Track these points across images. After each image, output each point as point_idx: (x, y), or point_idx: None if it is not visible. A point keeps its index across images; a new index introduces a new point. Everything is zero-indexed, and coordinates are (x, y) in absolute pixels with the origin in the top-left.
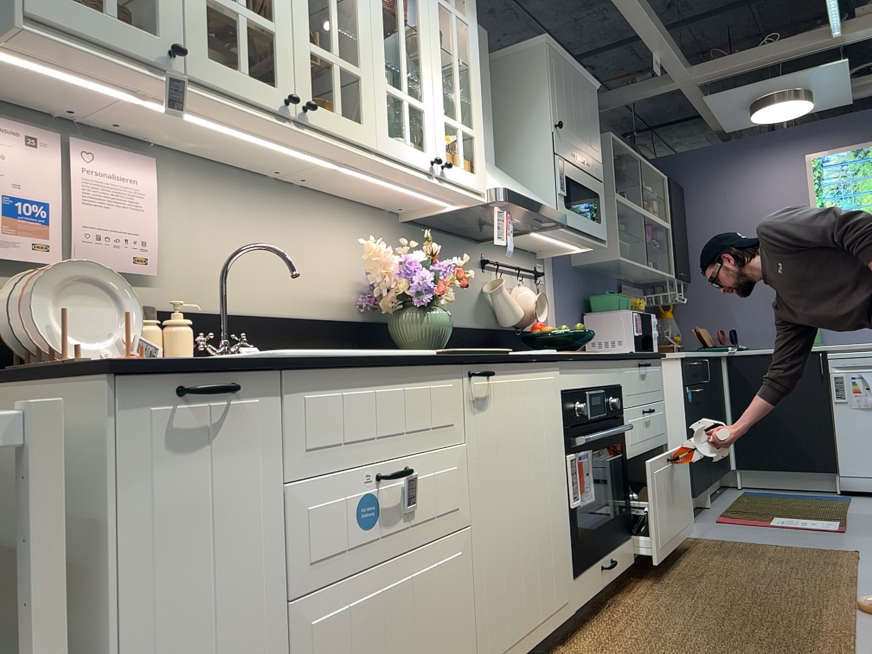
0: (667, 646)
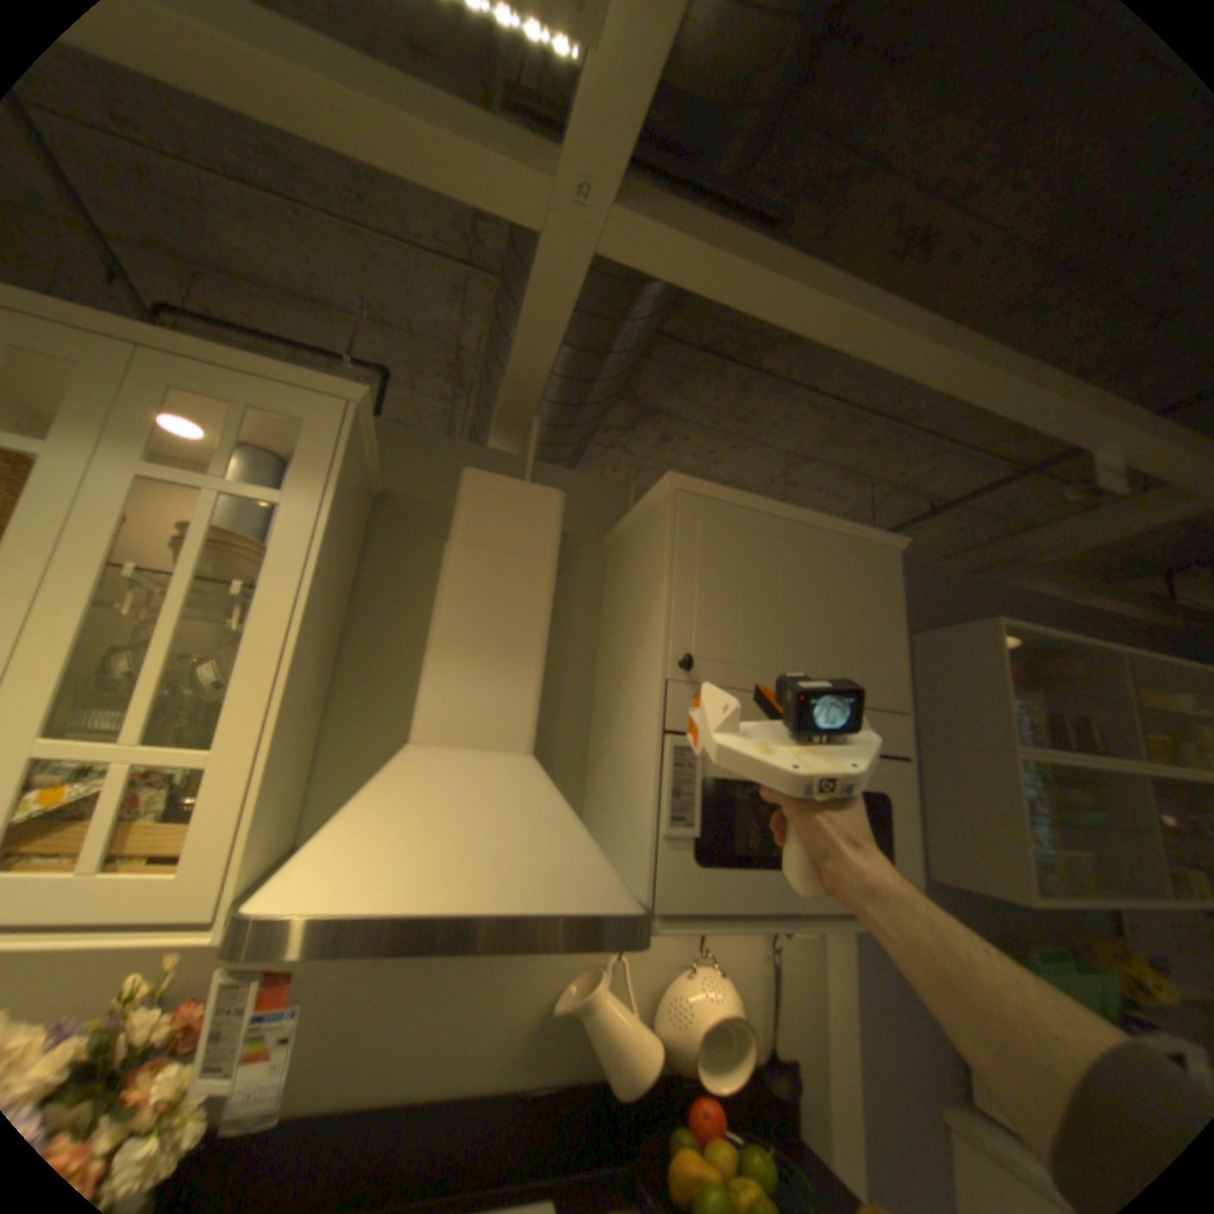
0: None
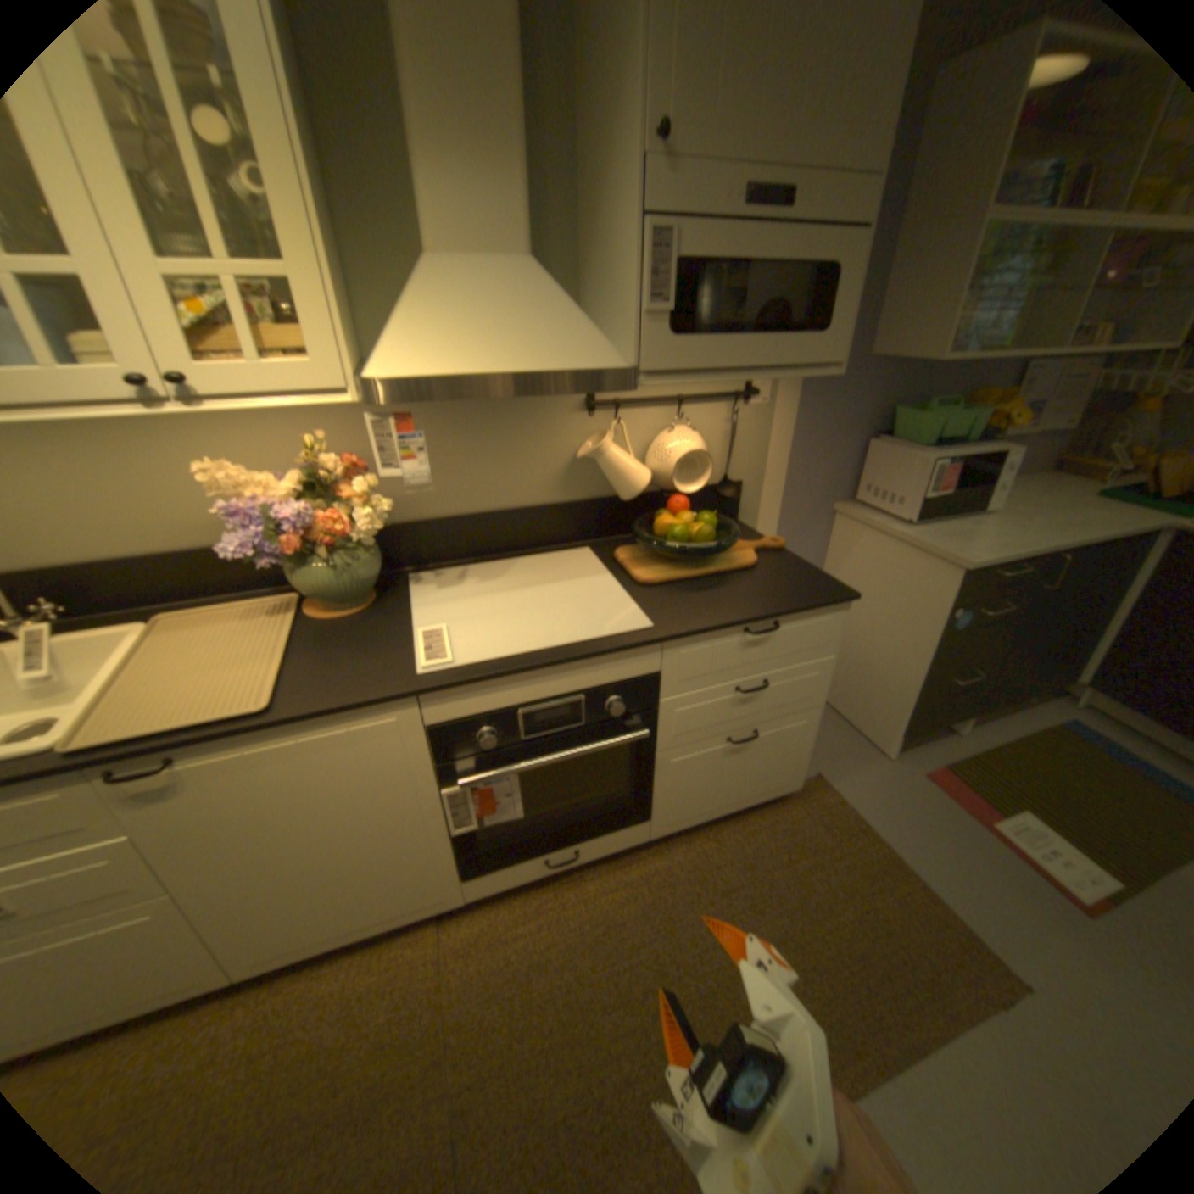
0: (509, 1005)
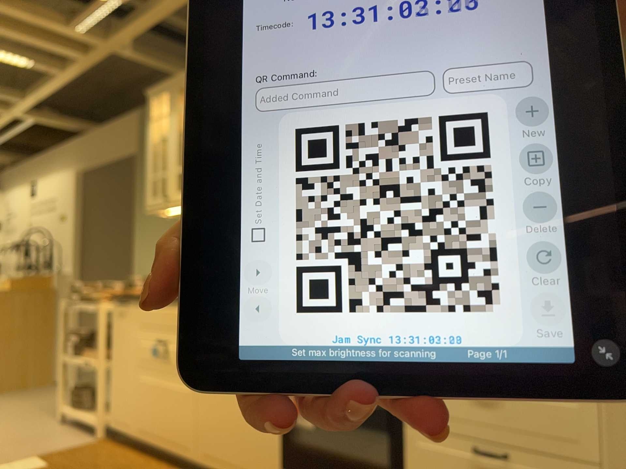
0: None
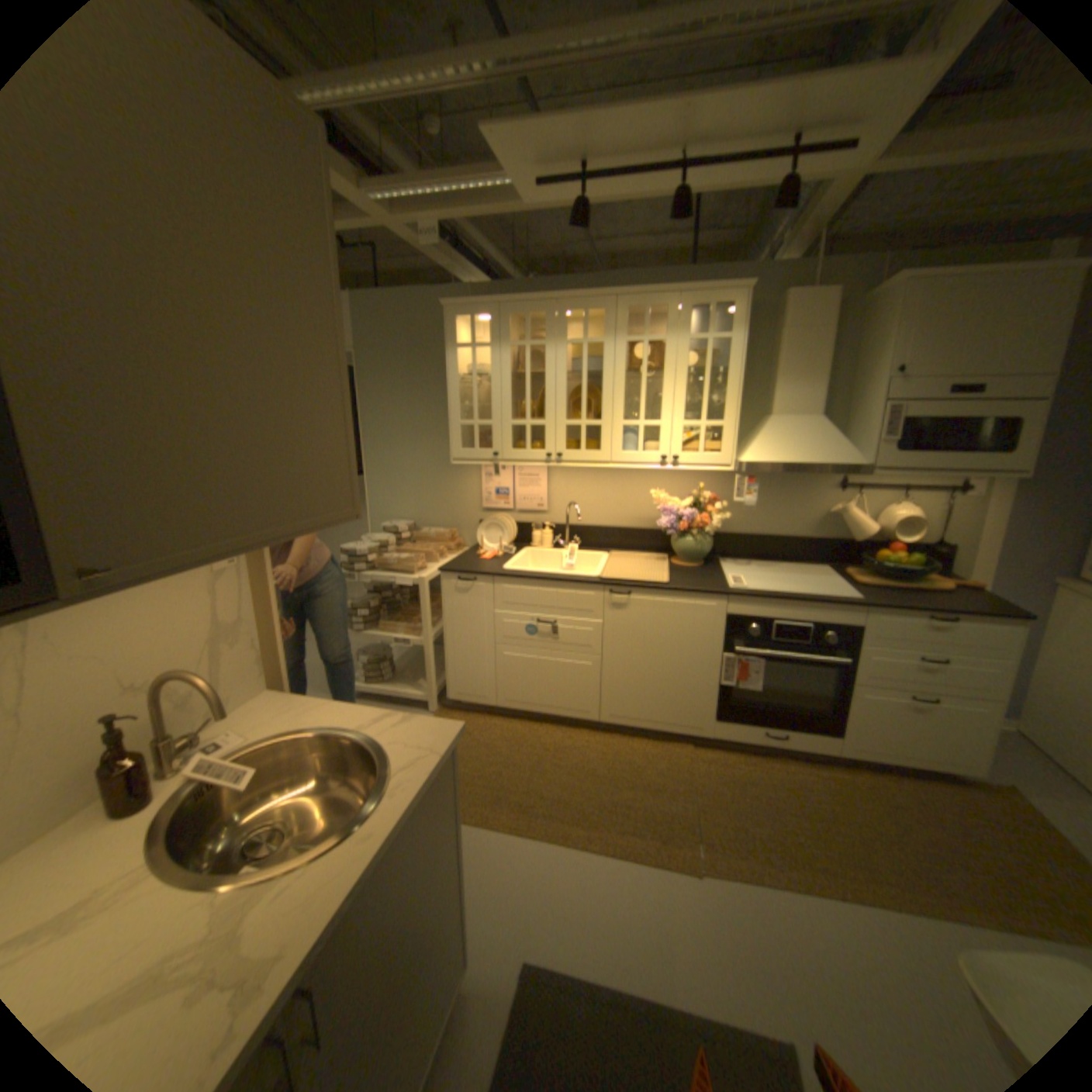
0: (733, 791)
